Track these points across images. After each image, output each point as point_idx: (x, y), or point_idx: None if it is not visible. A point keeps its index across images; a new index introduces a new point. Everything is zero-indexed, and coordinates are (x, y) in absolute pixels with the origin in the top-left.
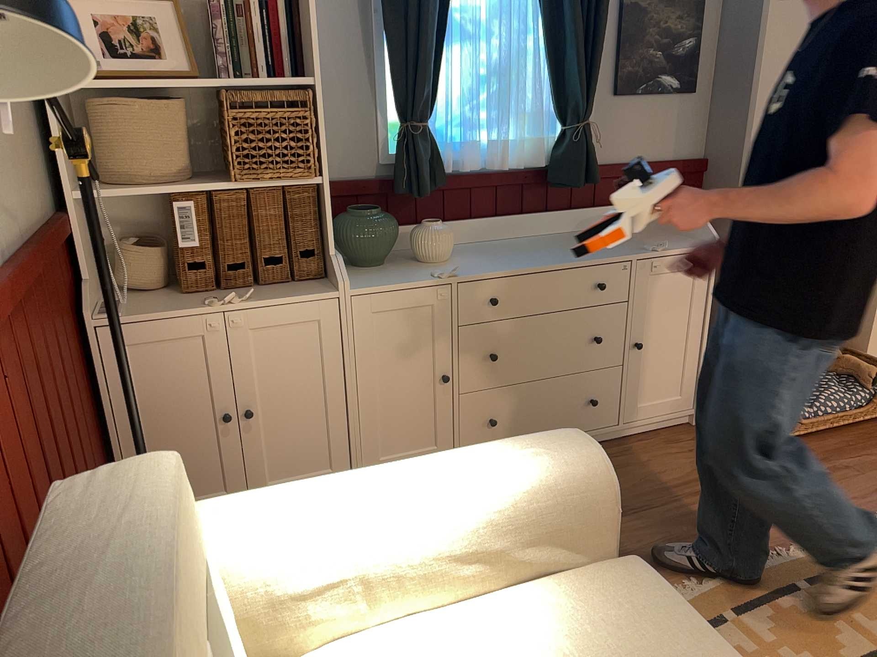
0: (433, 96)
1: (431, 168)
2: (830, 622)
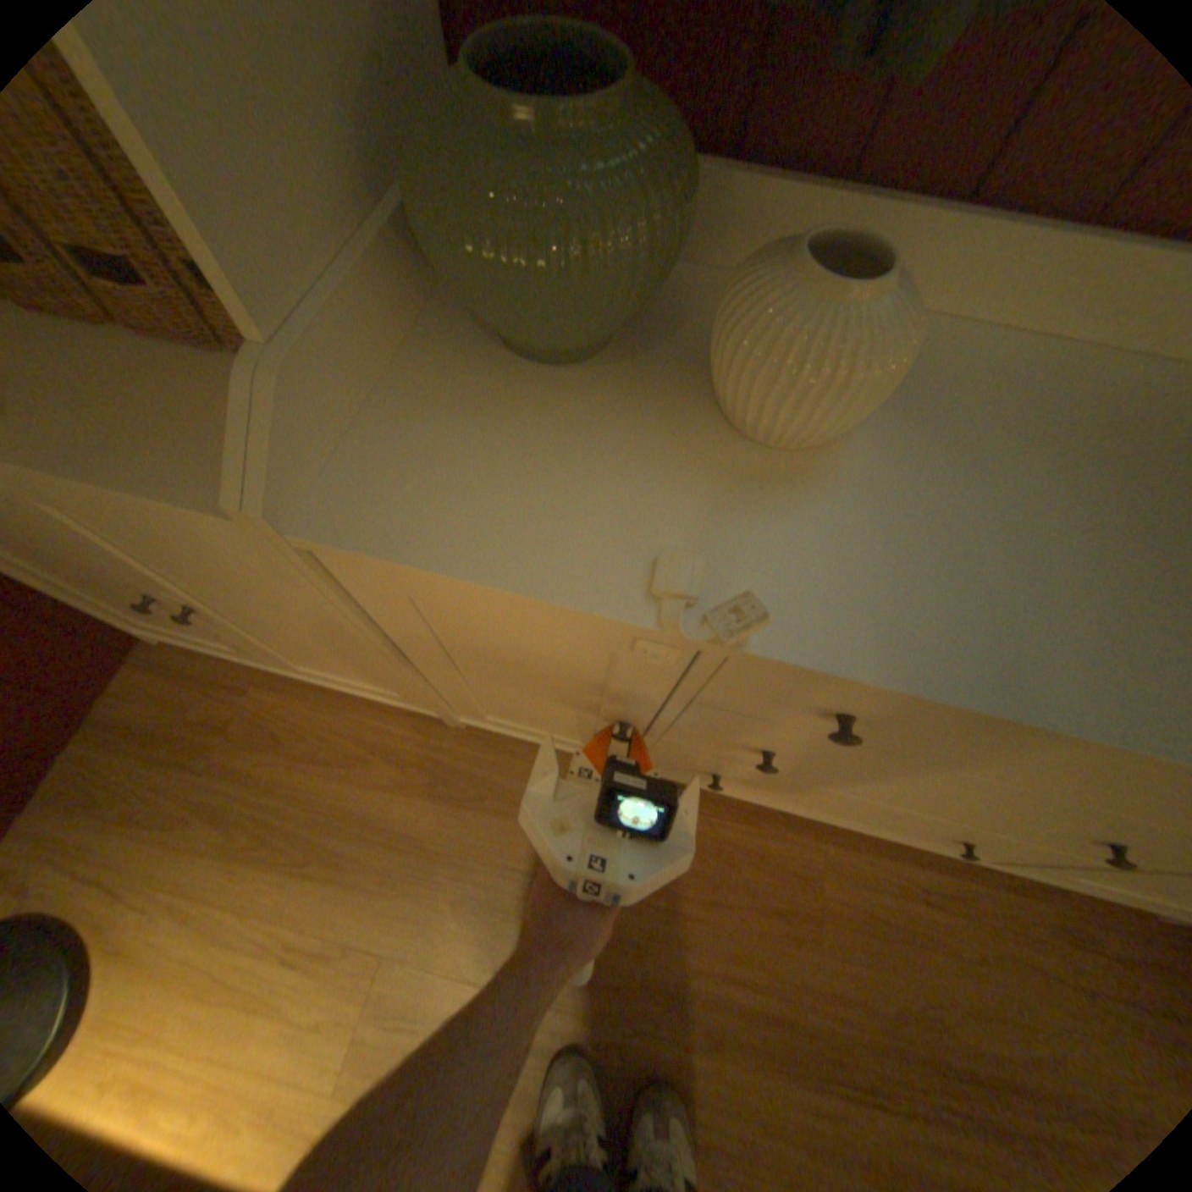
0: None
1: None
2: None
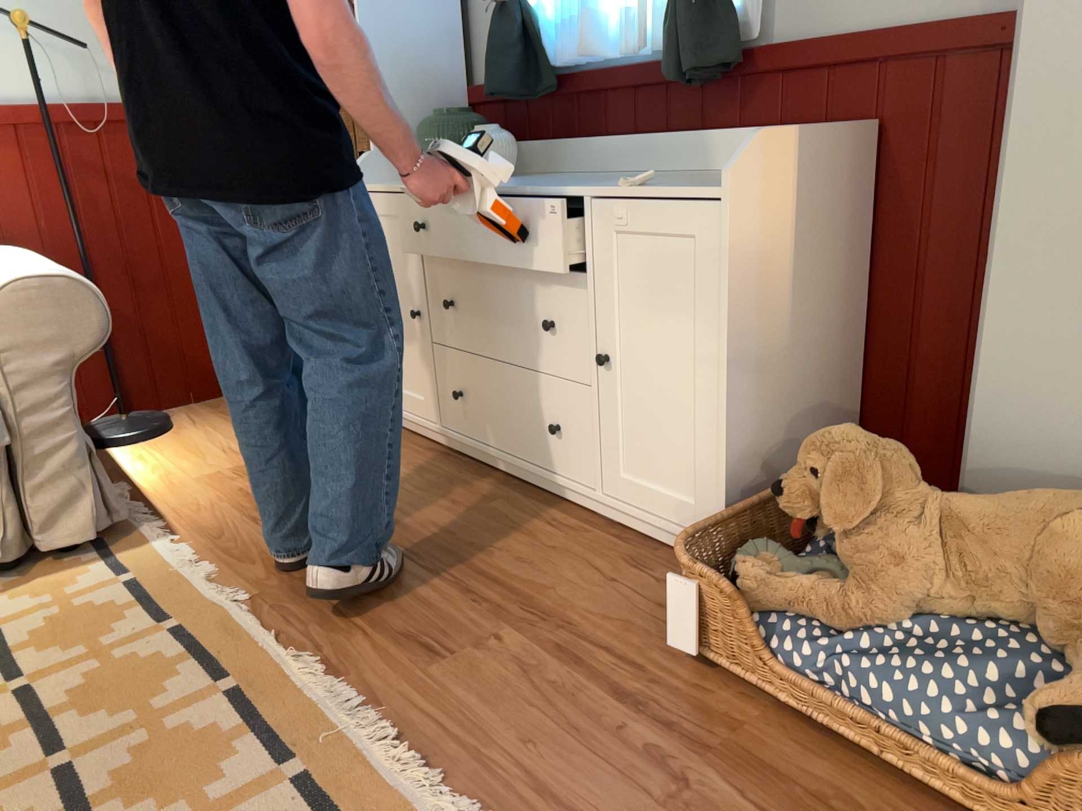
0: None
1: (519, 63)
2: (140, 706)
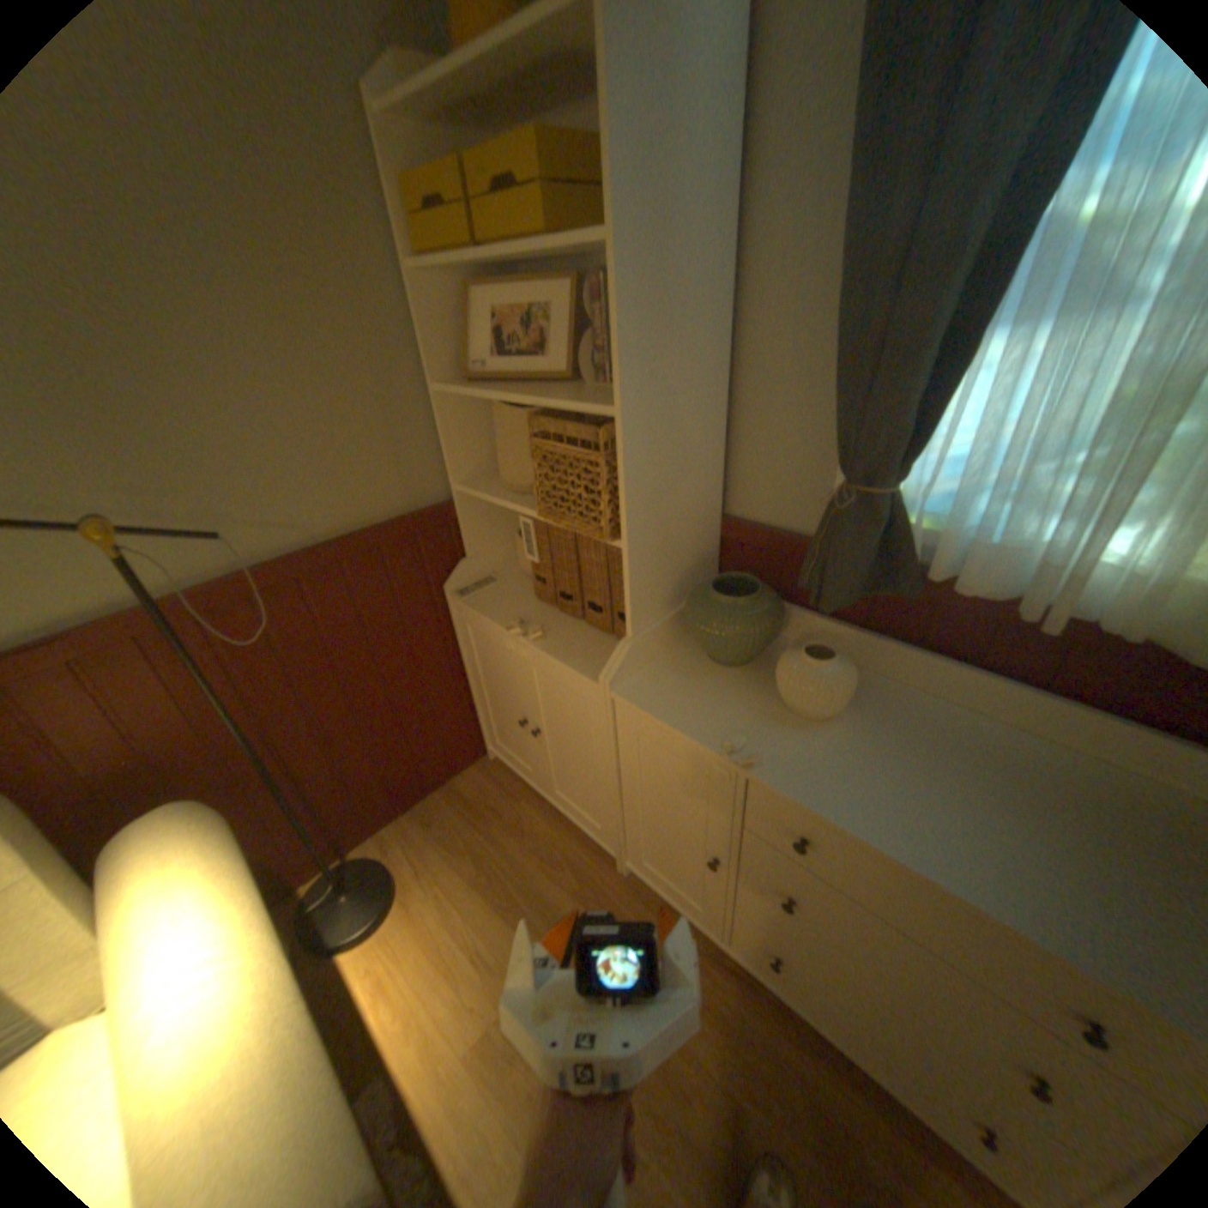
0: (923, 439)
1: (881, 564)
2: None
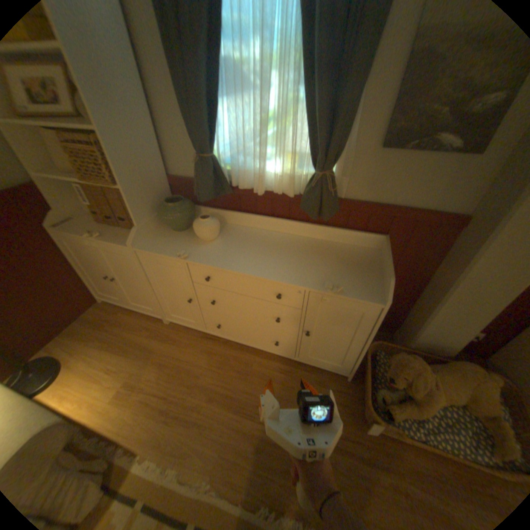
0: (213, 136)
1: (216, 183)
2: None
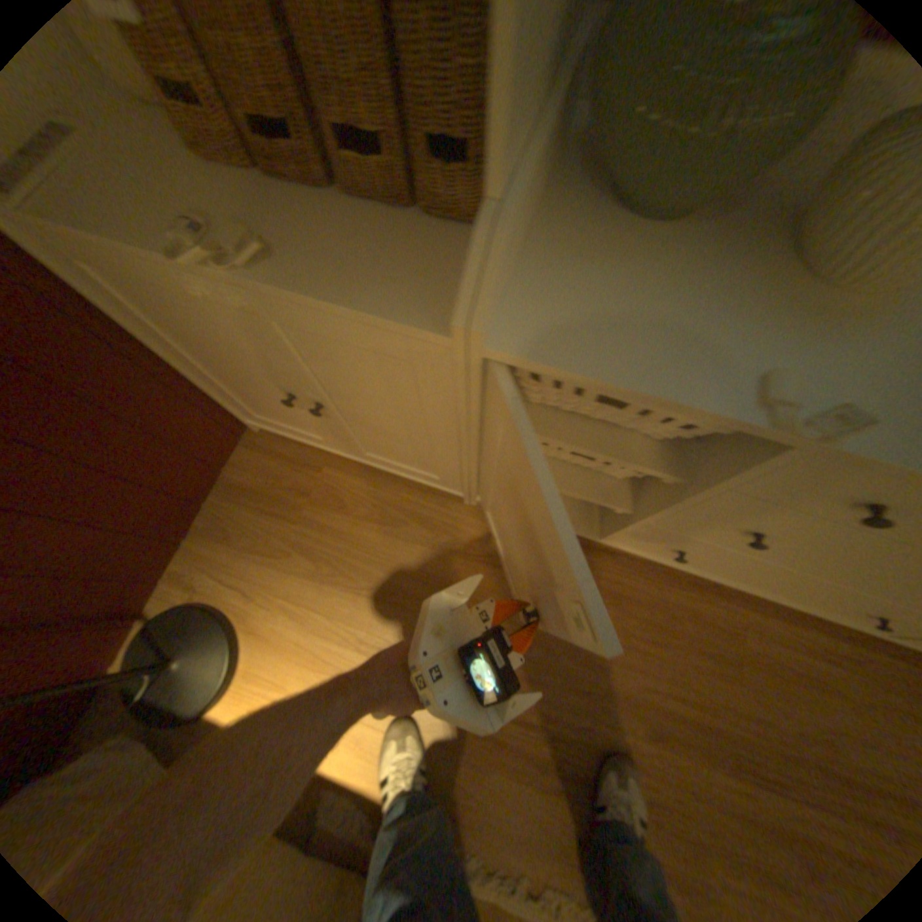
0: None
1: None
2: None
